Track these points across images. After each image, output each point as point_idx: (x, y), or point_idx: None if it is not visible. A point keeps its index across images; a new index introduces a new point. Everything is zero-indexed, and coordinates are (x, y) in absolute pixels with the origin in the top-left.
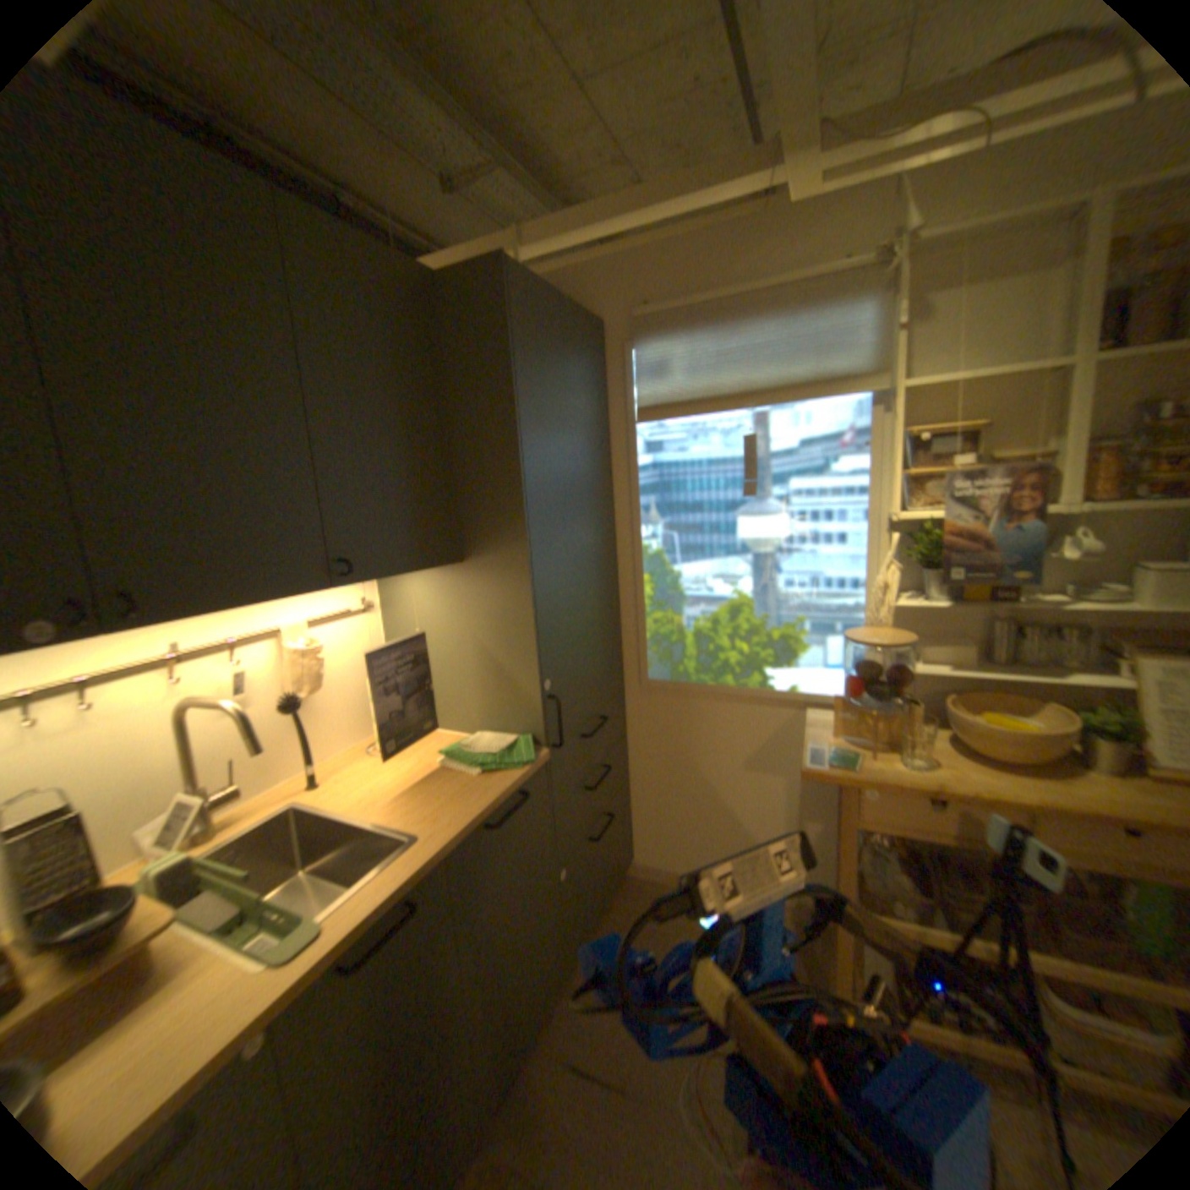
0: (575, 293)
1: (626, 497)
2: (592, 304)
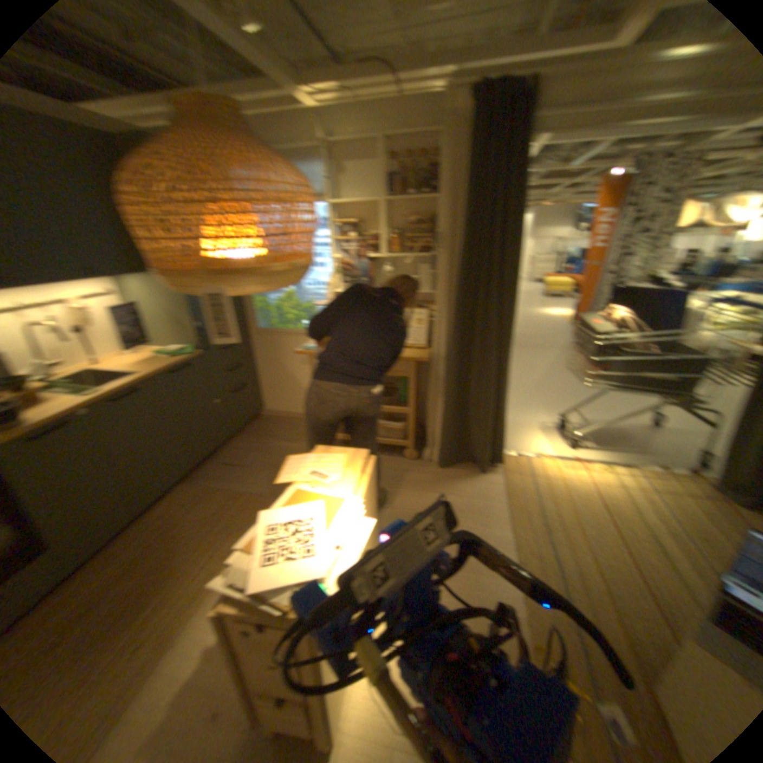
0: None
1: None
2: None
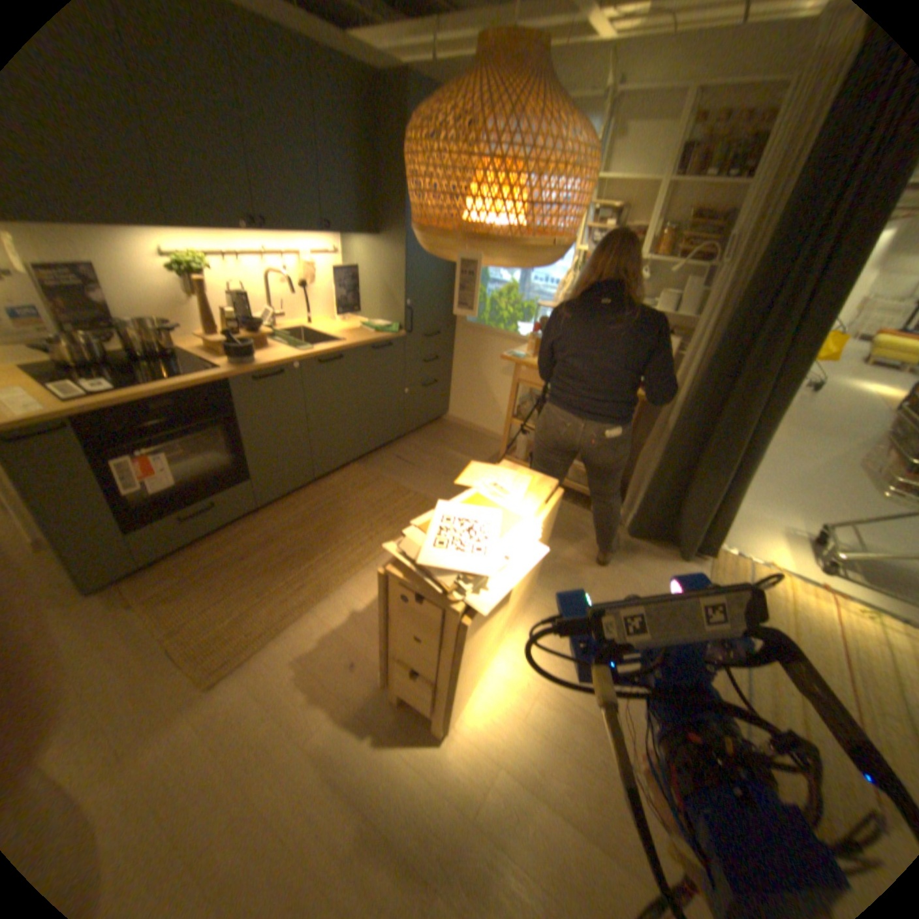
0: None
1: None
2: None
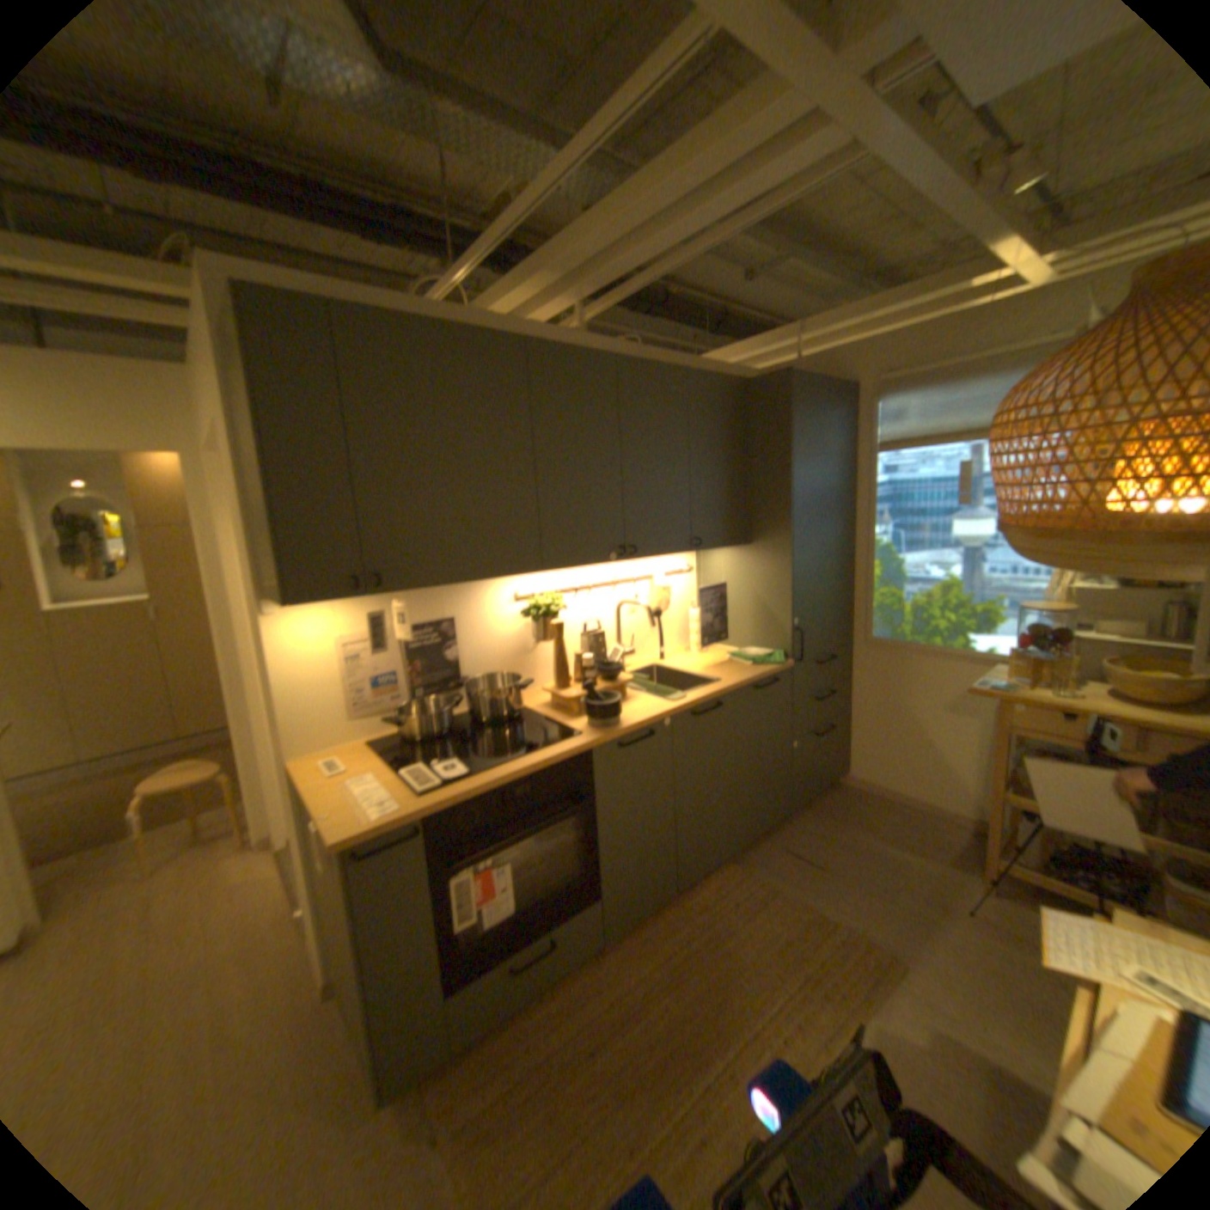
0: (839, 364)
1: (866, 505)
2: (851, 371)
